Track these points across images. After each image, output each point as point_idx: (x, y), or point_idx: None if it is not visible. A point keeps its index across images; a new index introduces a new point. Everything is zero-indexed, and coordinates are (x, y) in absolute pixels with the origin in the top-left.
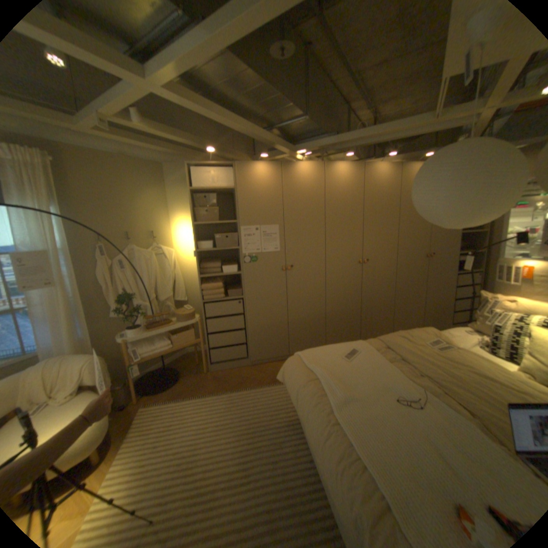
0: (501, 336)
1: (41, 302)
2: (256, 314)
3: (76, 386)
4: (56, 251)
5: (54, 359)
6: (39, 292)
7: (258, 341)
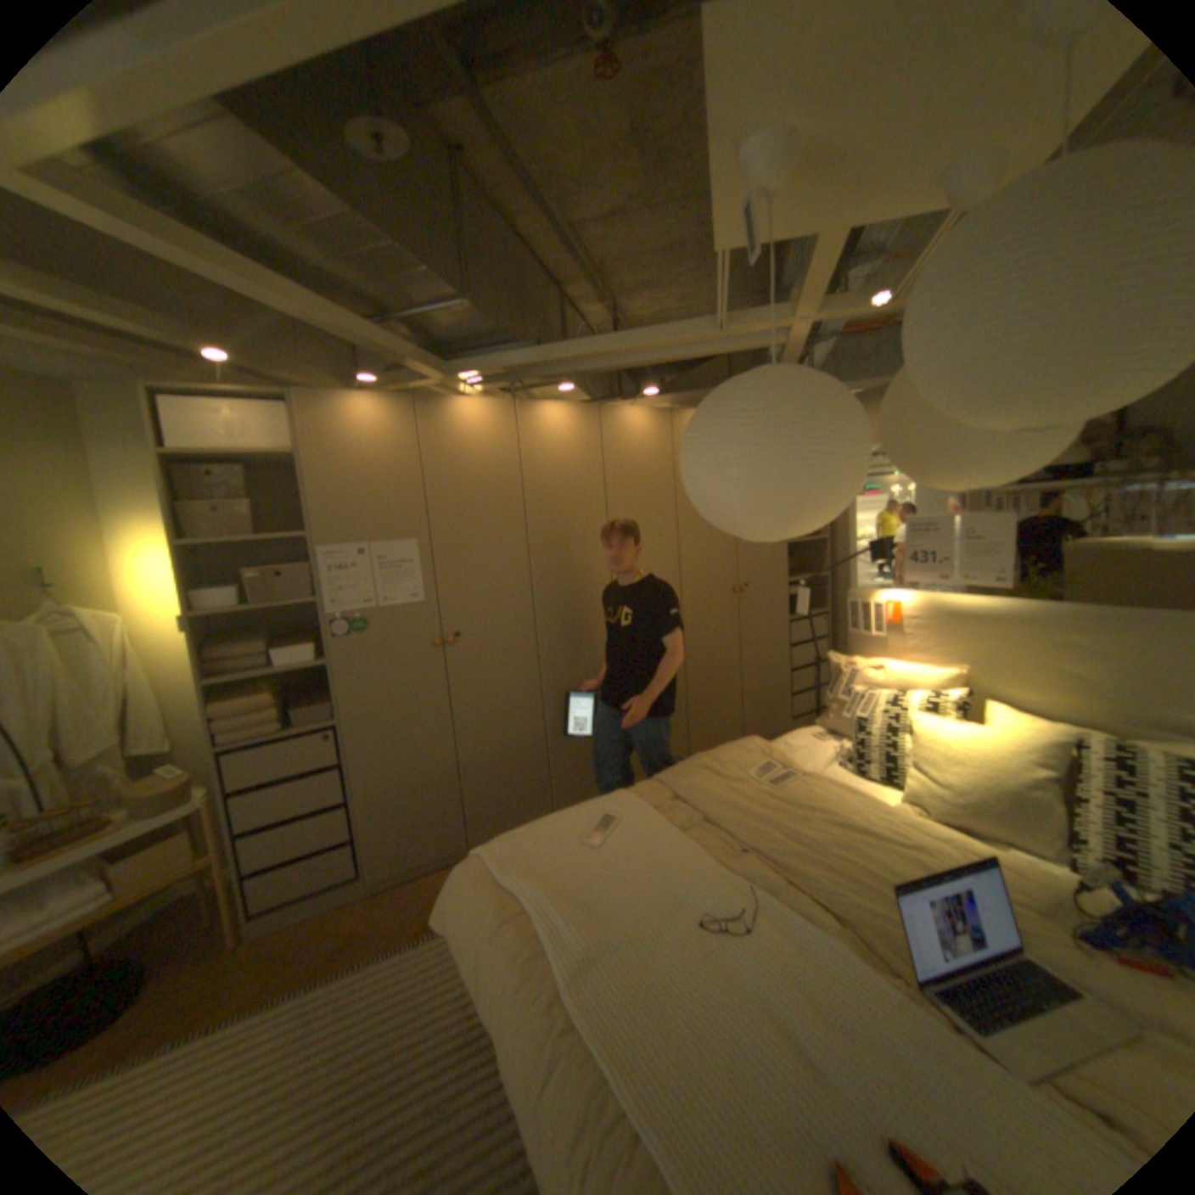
0: (869, 737)
1: None
2: (373, 762)
3: None
4: None
5: None
6: None
7: (383, 829)
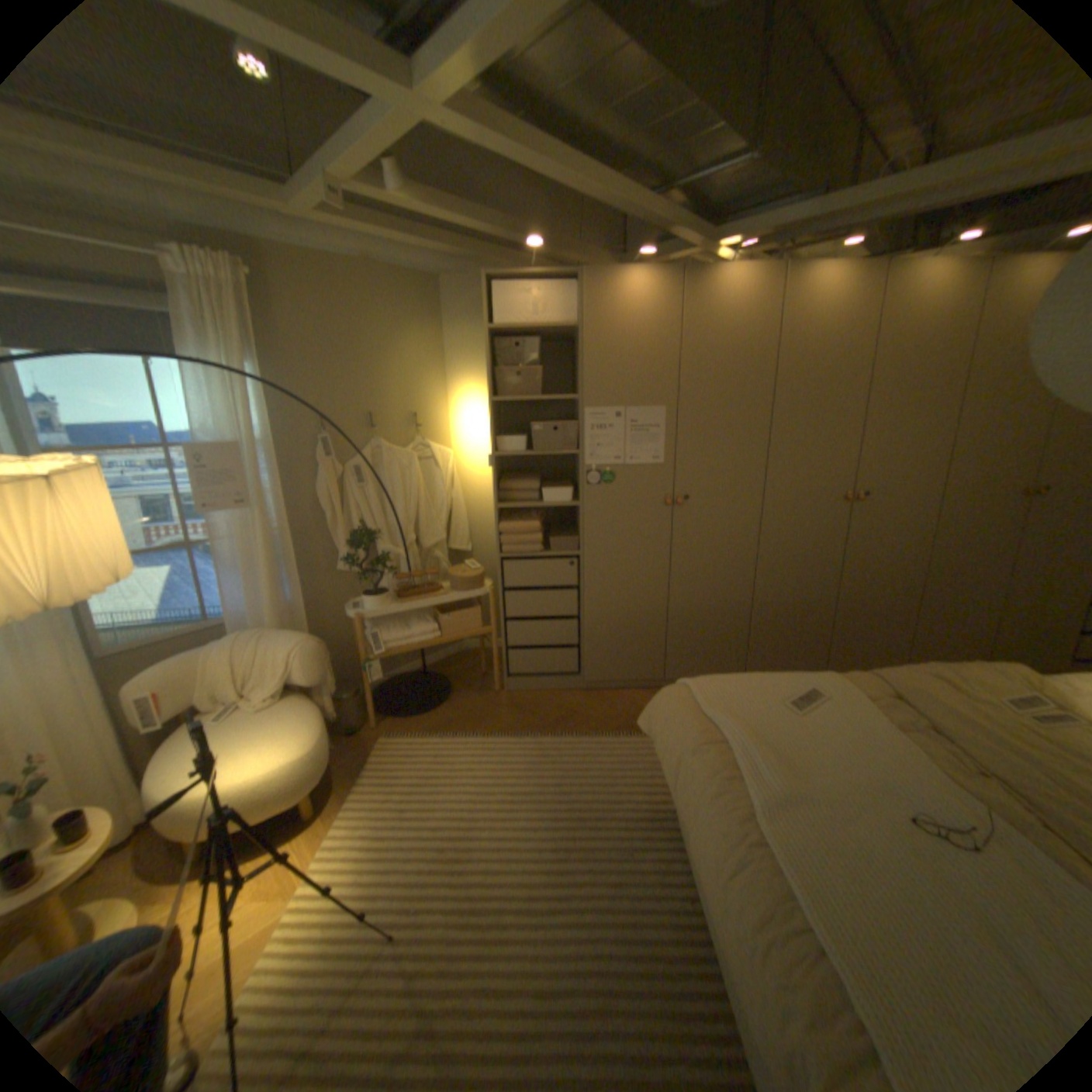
0: None
1: (230, 534)
2: (603, 590)
3: (280, 684)
4: (253, 445)
5: (249, 633)
6: (227, 515)
7: (602, 644)
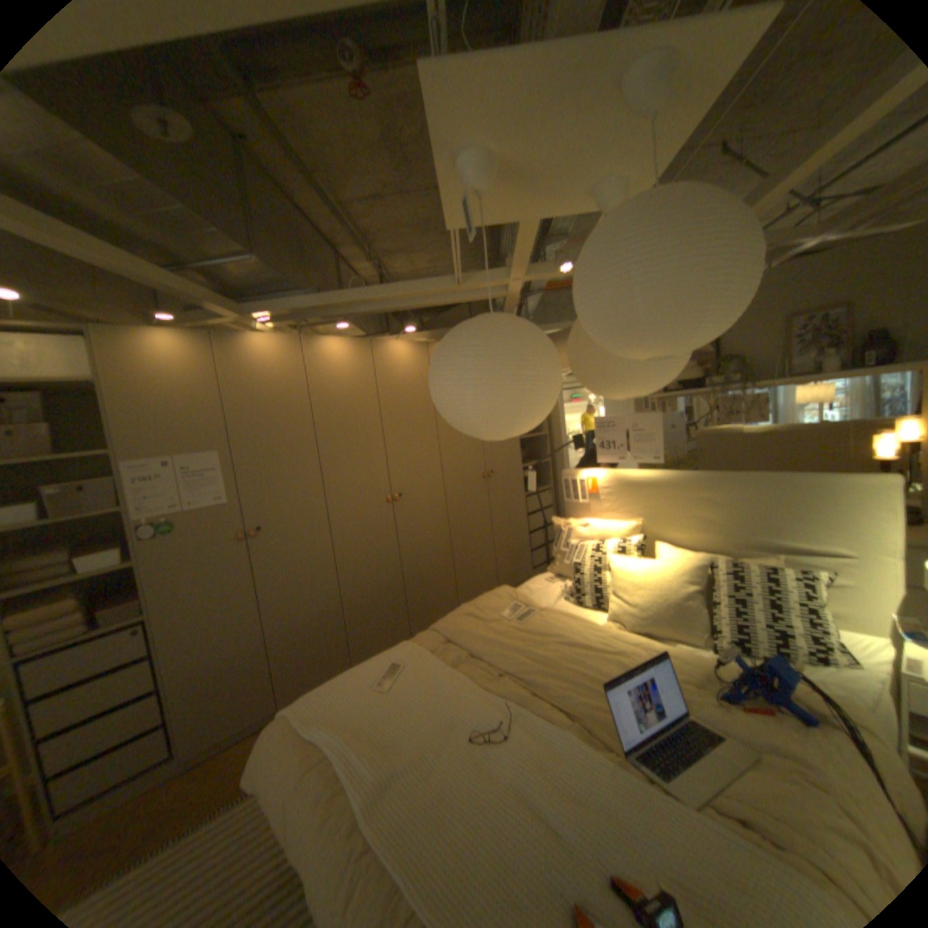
0: (583, 577)
1: None
2: (184, 648)
3: None
4: None
5: None
6: None
7: (196, 708)
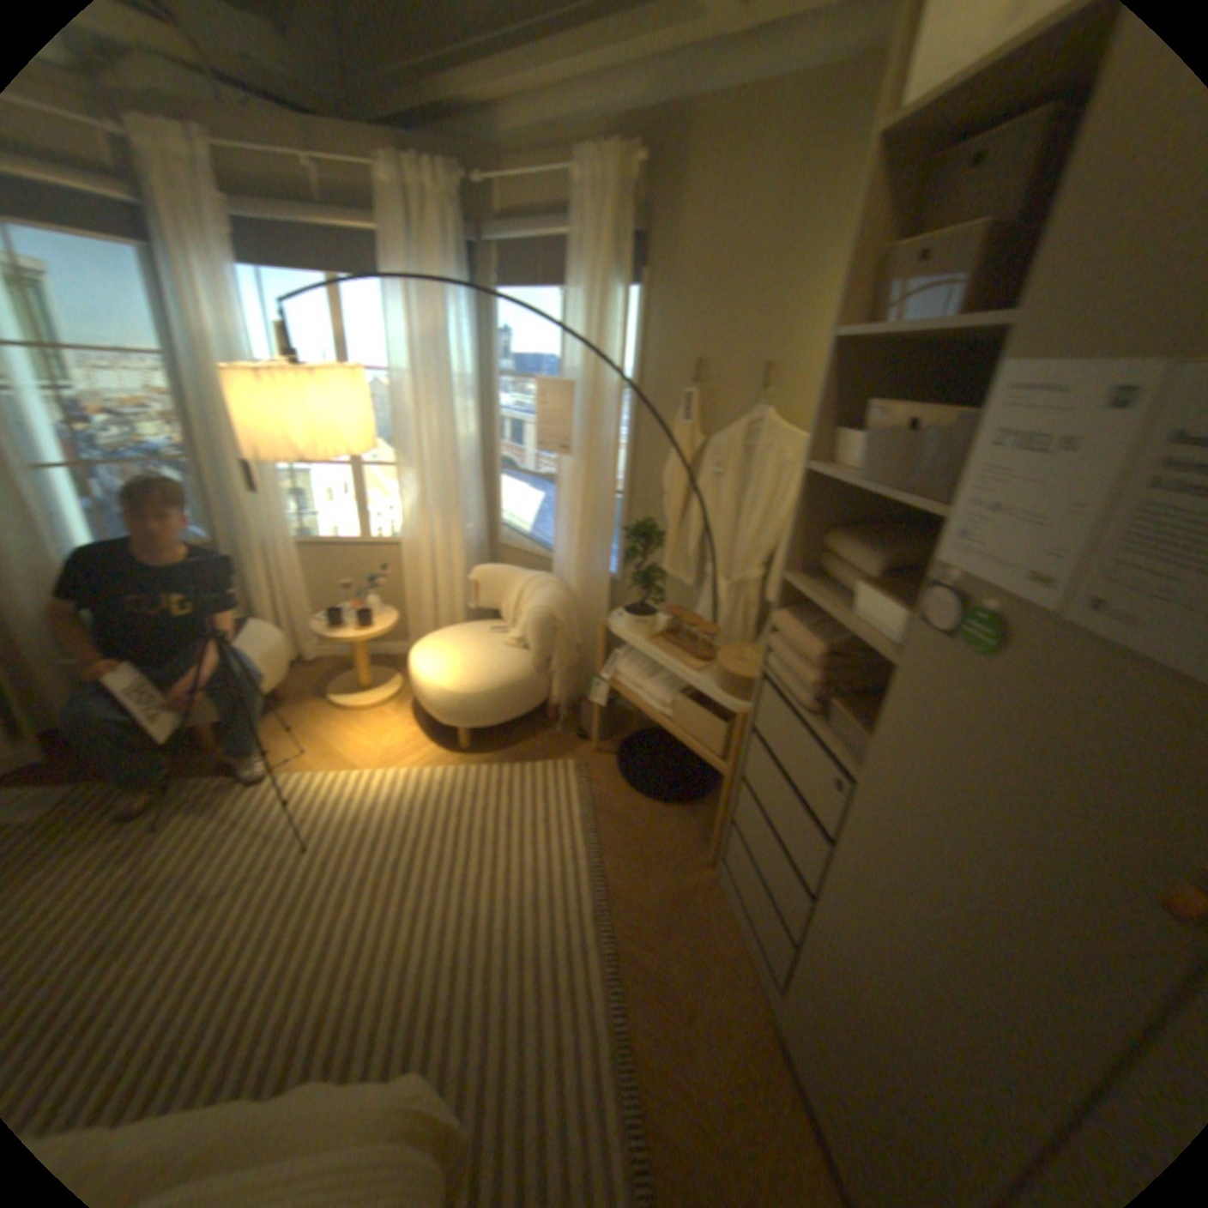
0: None
1: (566, 480)
2: (862, 914)
3: (520, 634)
4: (610, 389)
5: (545, 579)
6: (567, 460)
7: (822, 1014)
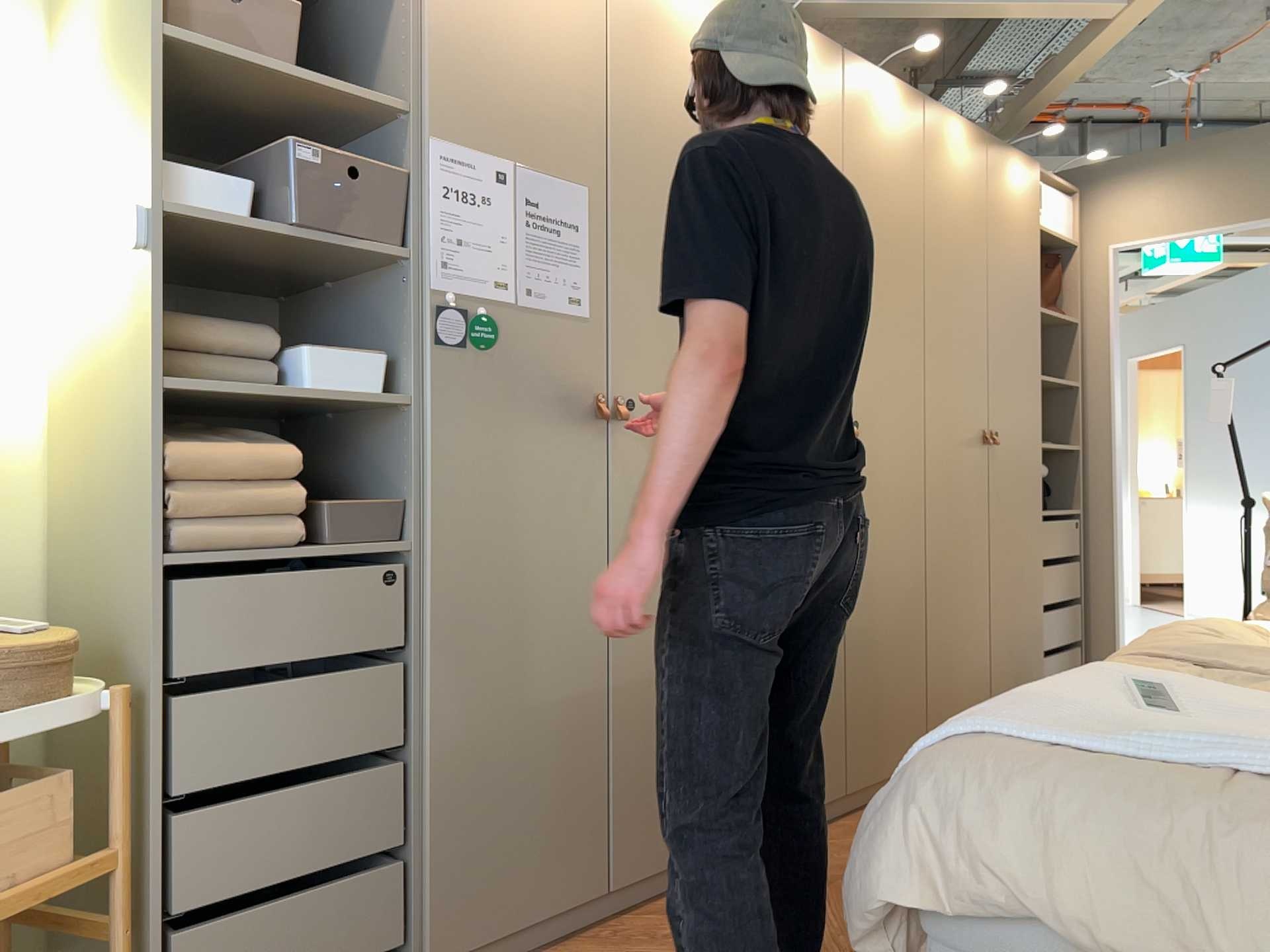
0: None
1: None
2: (474, 652)
3: None
4: None
5: None
6: None
7: (474, 824)
